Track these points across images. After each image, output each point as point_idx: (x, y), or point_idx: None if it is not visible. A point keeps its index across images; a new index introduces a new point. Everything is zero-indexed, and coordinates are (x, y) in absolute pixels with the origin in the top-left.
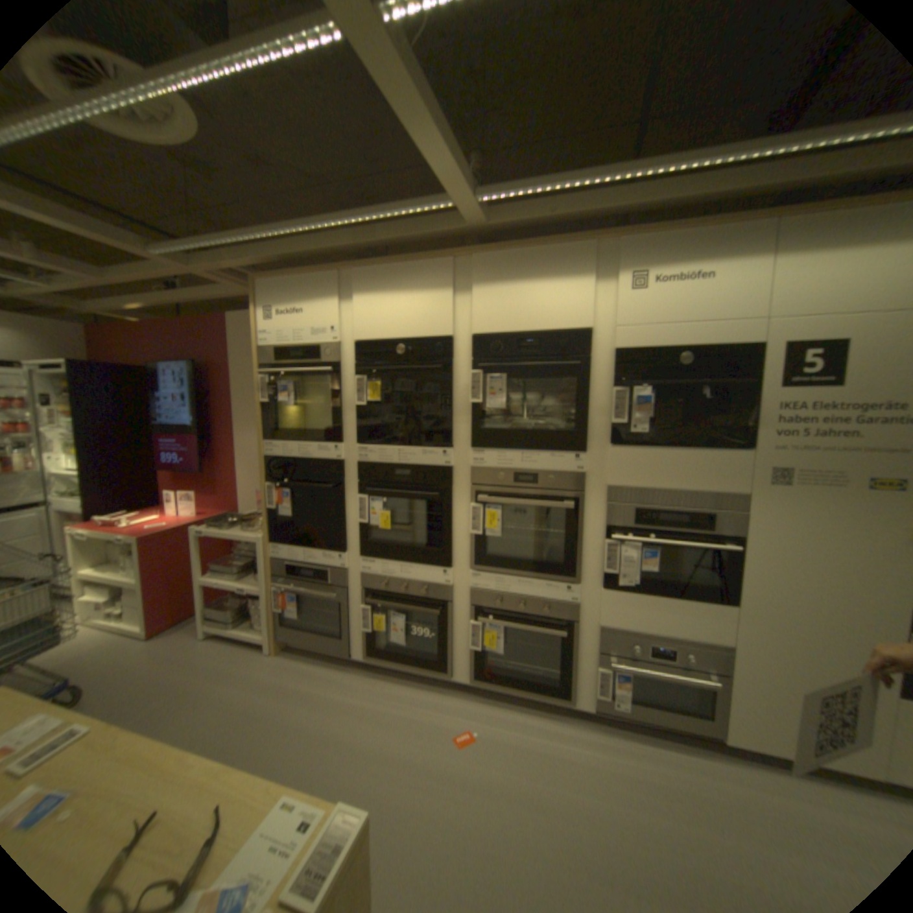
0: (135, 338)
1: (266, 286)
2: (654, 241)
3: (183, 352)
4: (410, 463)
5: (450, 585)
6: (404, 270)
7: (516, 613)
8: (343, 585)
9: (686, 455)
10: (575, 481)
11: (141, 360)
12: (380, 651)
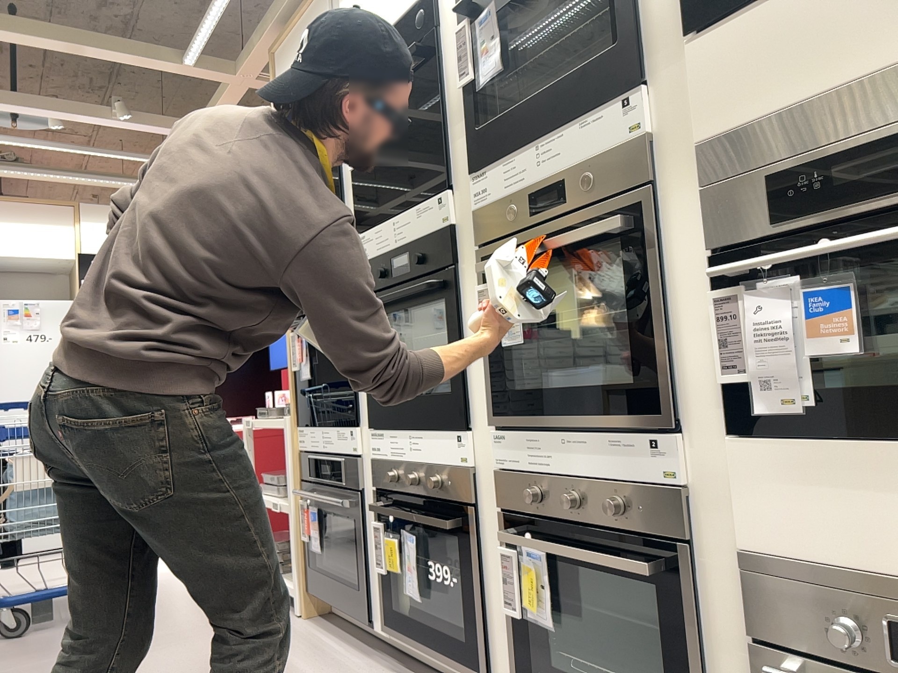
0: None
1: (281, 54)
2: None
3: None
4: (404, 238)
5: (467, 465)
6: None
7: (569, 518)
8: (355, 483)
9: None
10: (631, 160)
11: None
12: (407, 617)
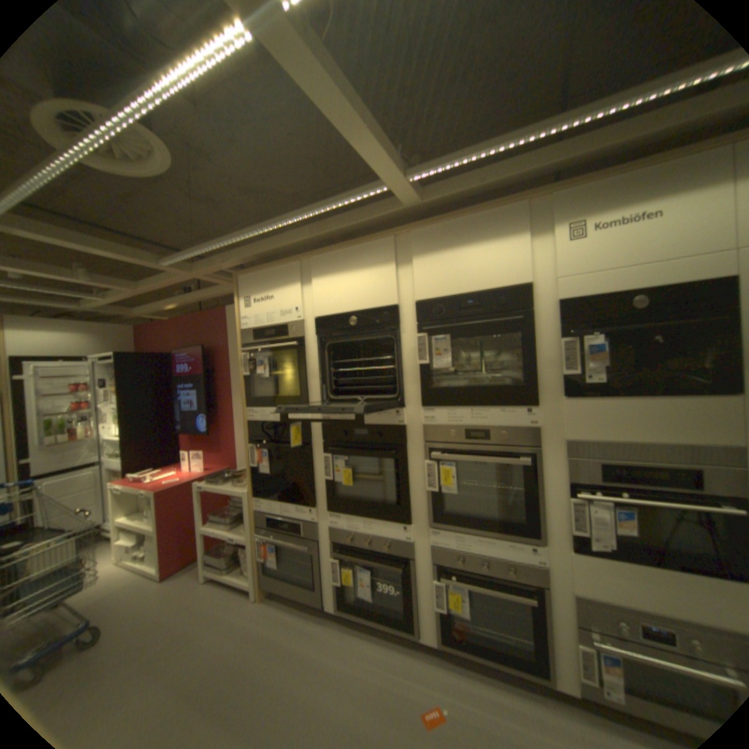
0: (164, 333)
1: (245, 281)
2: (587, 191)
3: (195, 340)
4: (366, 423)
5: (410, 543)
6: (351, 253)
7: (480, 574)
8: (313, 538)
9: (655, 404)
10: (530, 435)
11: (167, 349)
12: (349, 605)
